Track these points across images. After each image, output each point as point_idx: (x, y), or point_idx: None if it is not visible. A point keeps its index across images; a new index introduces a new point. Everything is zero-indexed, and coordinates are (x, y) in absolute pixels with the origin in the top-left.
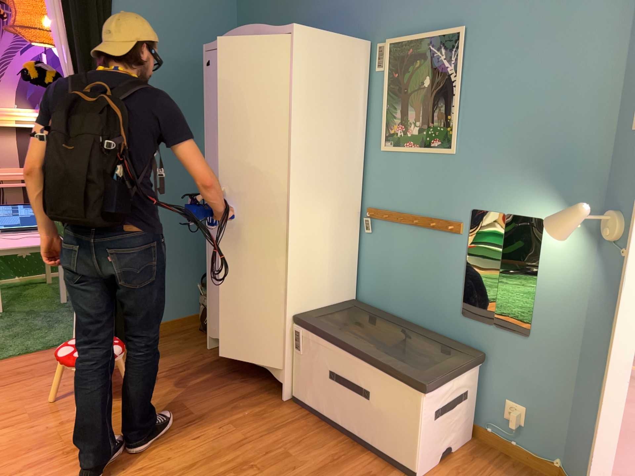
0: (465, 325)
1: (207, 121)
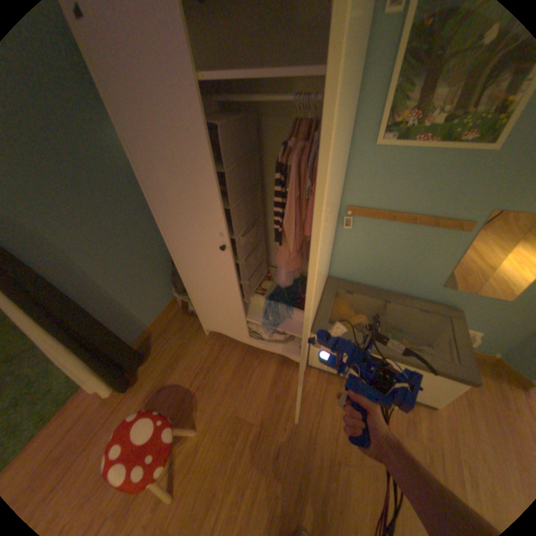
0: (446, 292)
1: (125, 135)
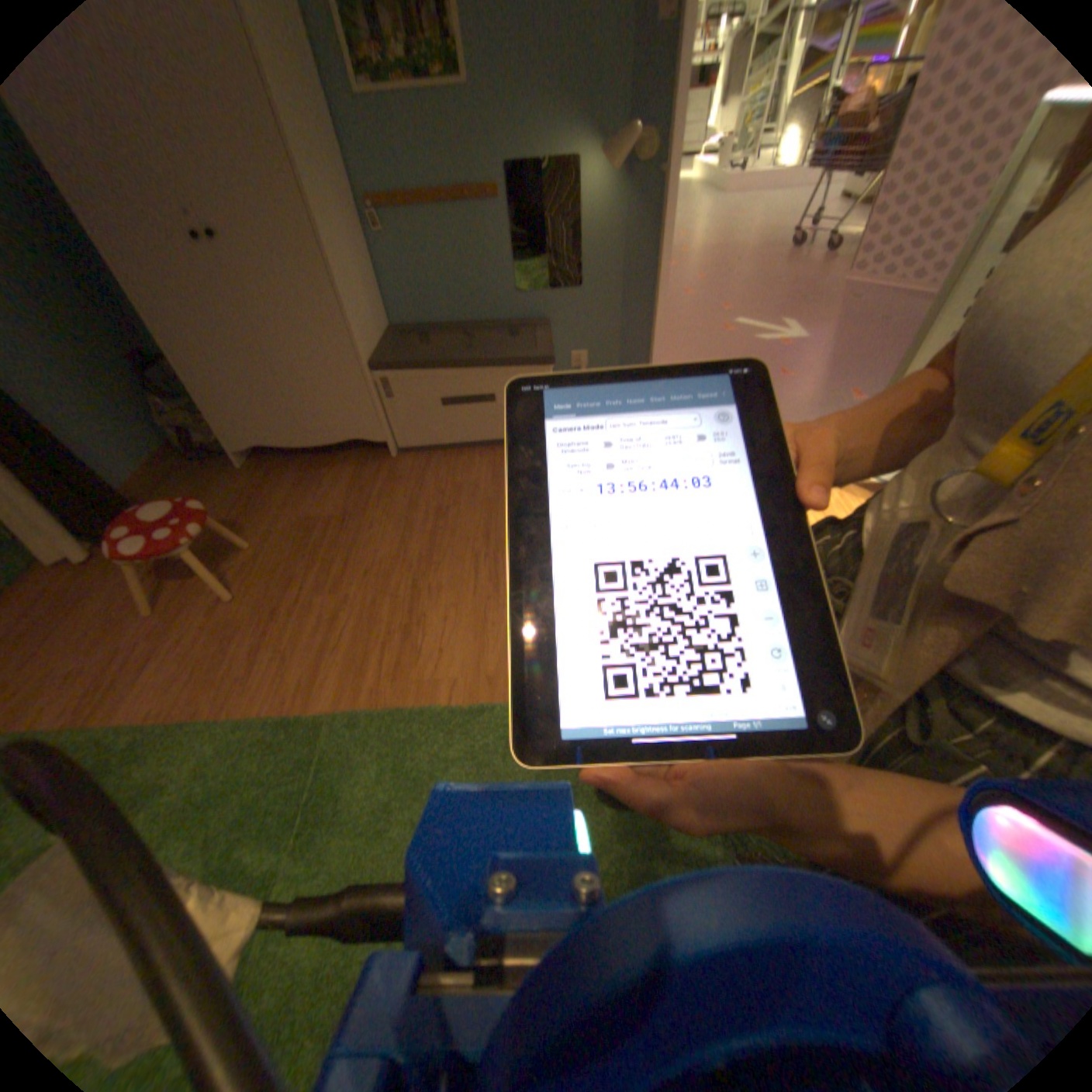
0: (521, 301)
1: None
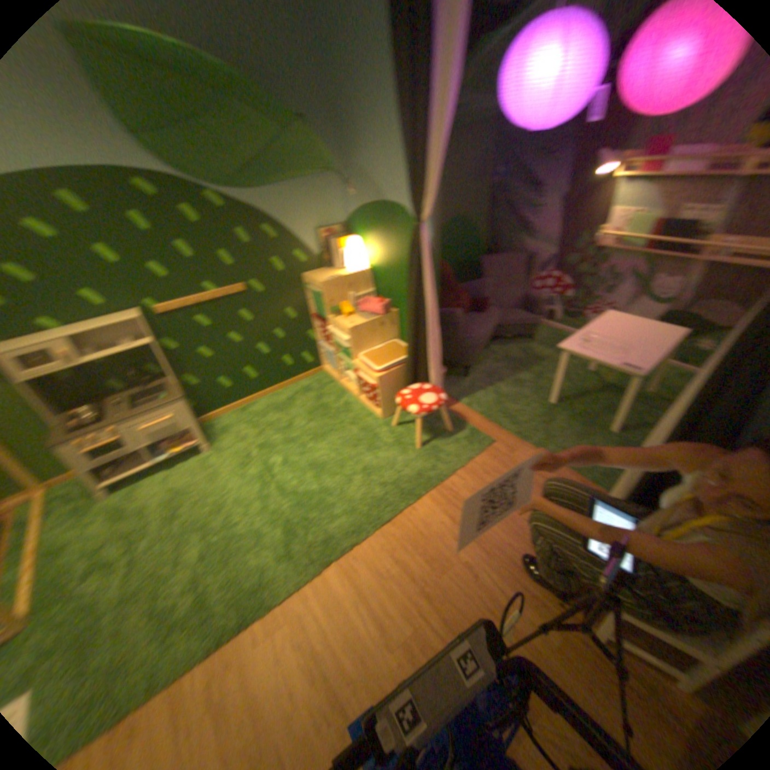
0: None
1: None
